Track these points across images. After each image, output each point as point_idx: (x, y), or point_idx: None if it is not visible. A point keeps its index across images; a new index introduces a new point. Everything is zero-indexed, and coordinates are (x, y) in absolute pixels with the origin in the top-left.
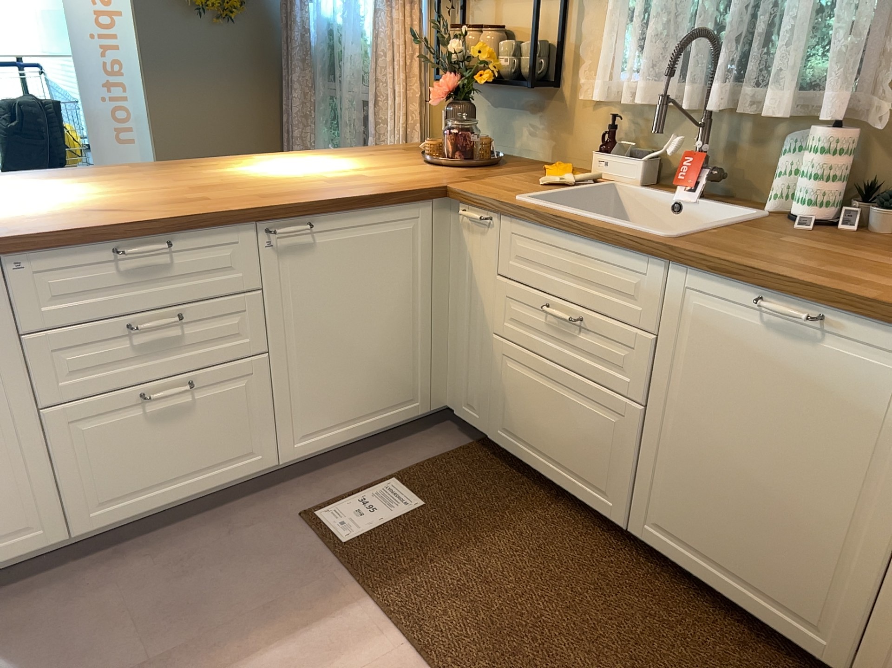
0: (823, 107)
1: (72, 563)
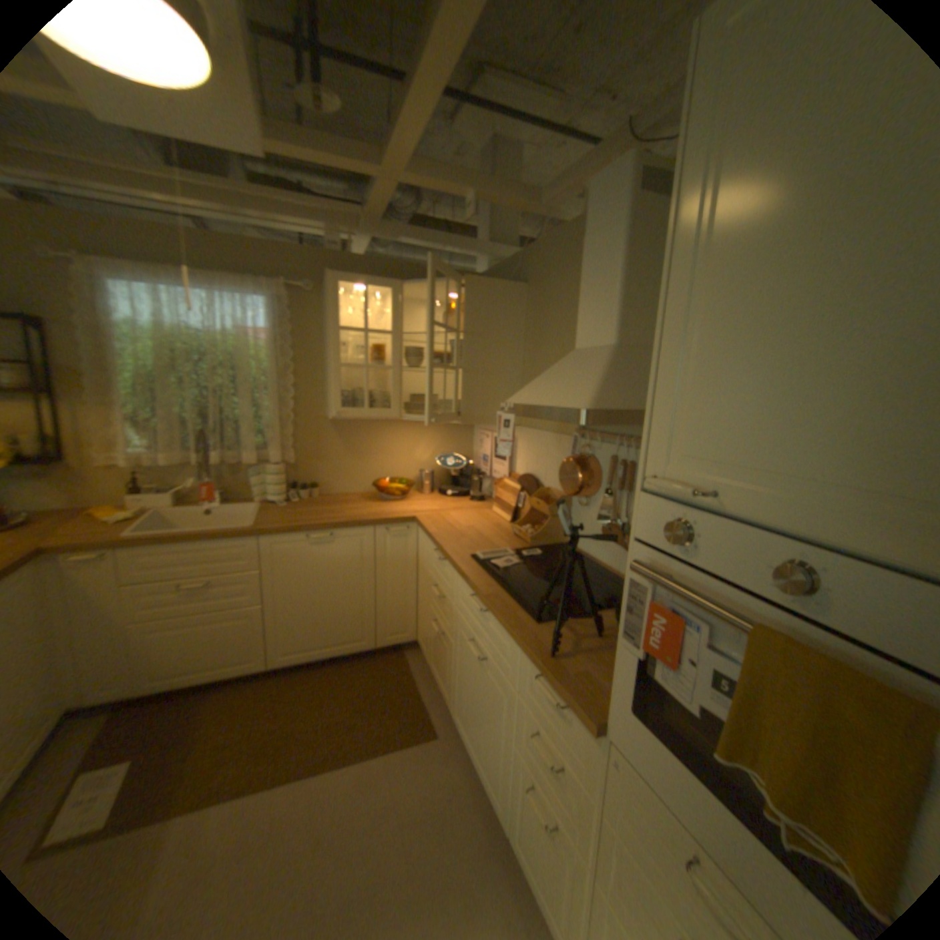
0: (272, 457)
1: None
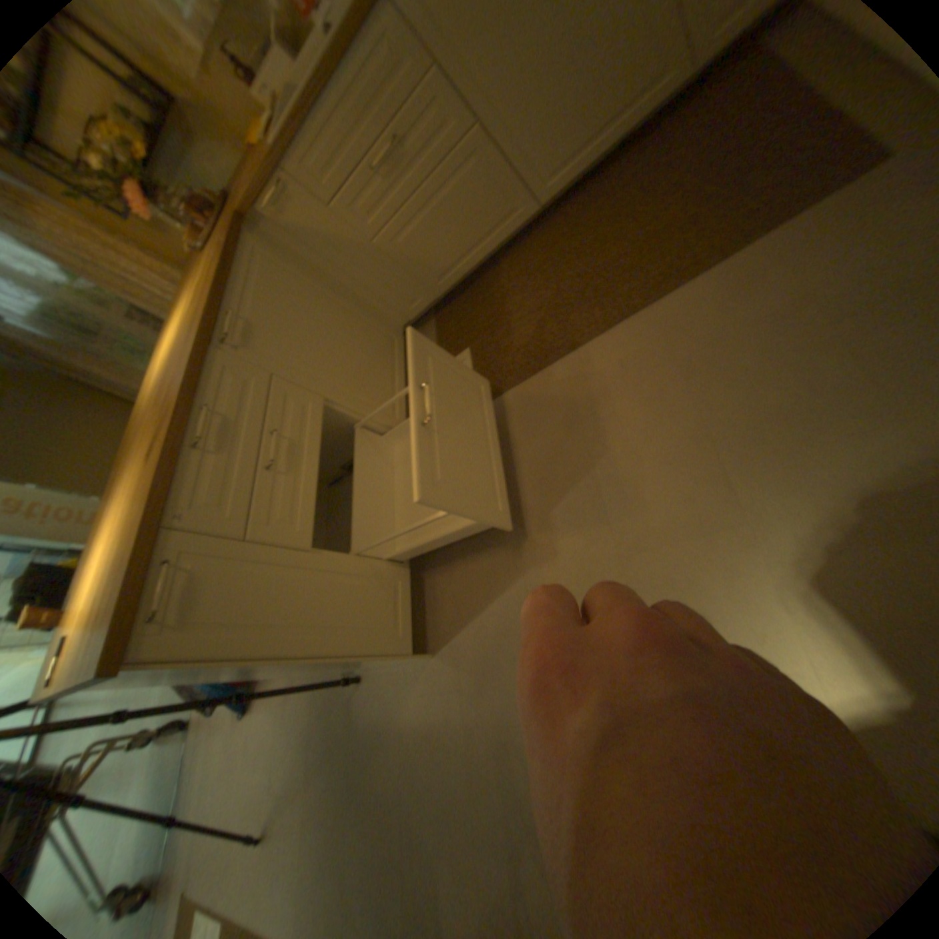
0: None
1: (425, 575)
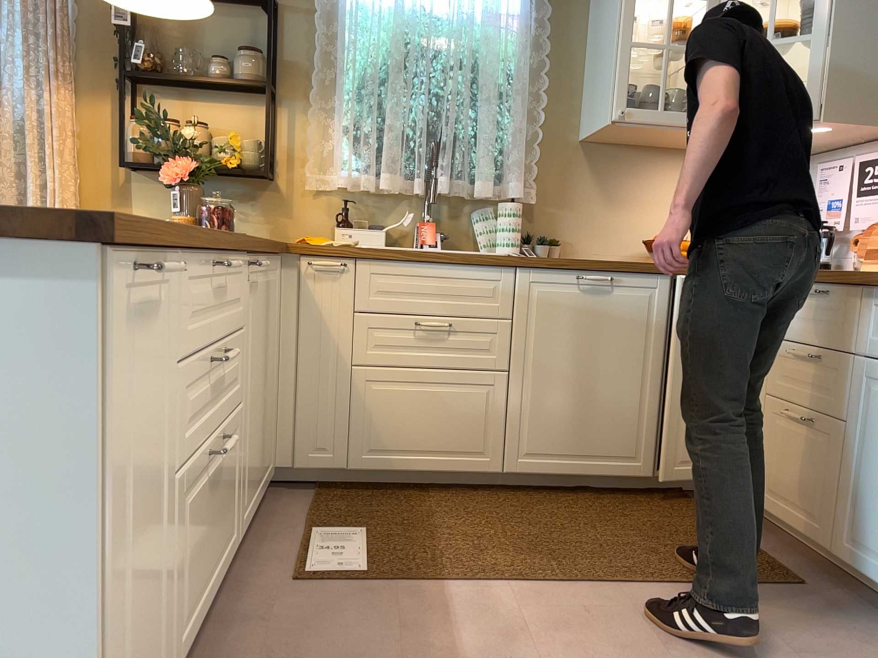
0: (510, 189)
1: None
